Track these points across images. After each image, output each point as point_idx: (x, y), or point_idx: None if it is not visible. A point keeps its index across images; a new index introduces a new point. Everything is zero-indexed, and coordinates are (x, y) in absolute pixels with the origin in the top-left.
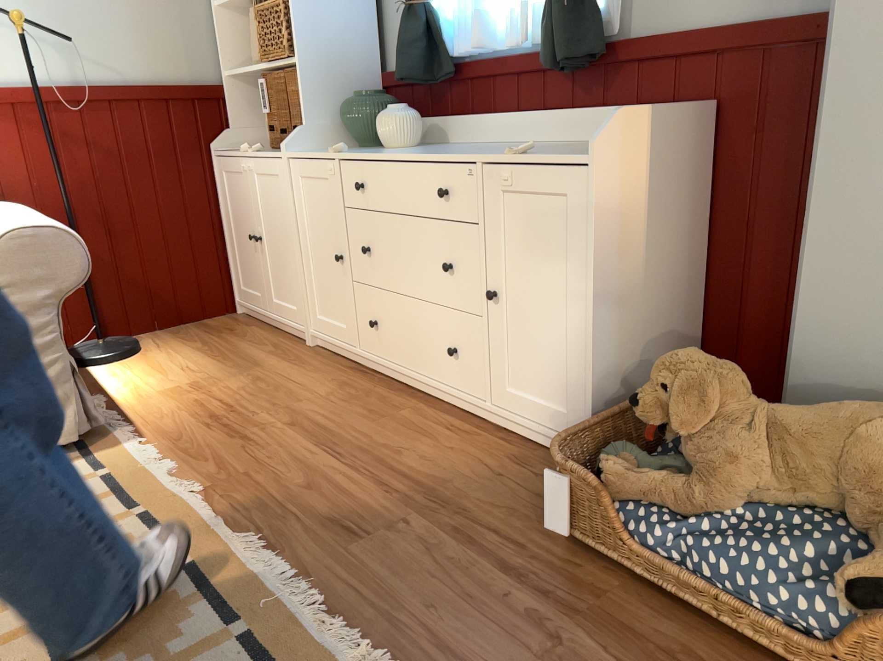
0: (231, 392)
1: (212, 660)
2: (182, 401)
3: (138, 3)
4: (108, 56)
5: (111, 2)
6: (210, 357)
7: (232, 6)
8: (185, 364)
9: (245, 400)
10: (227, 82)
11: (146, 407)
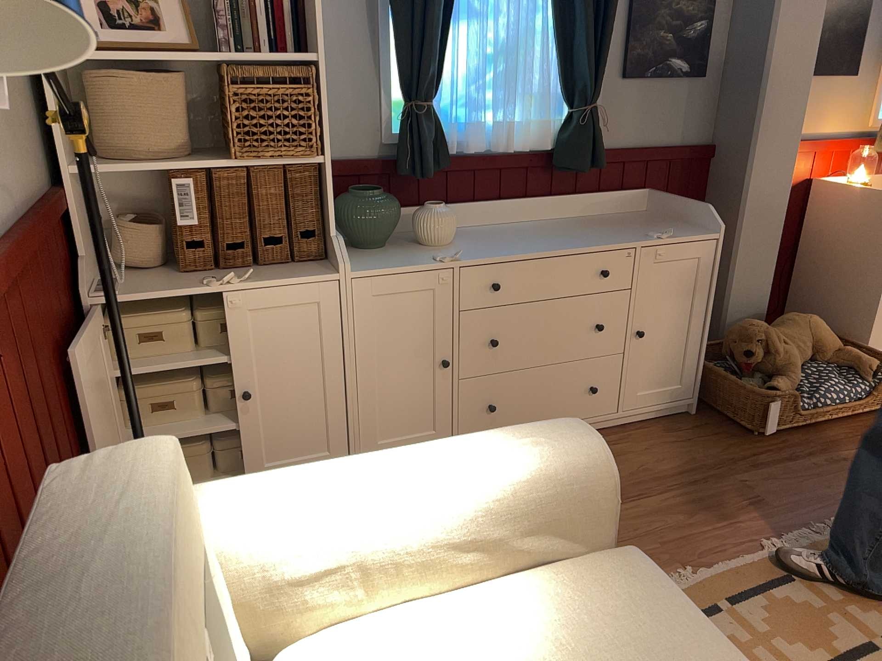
0: None
1: None
2: None
3: None
4: None
5: None
6: None
7: None
8: None
9: None
10: (70, 181)
11: None
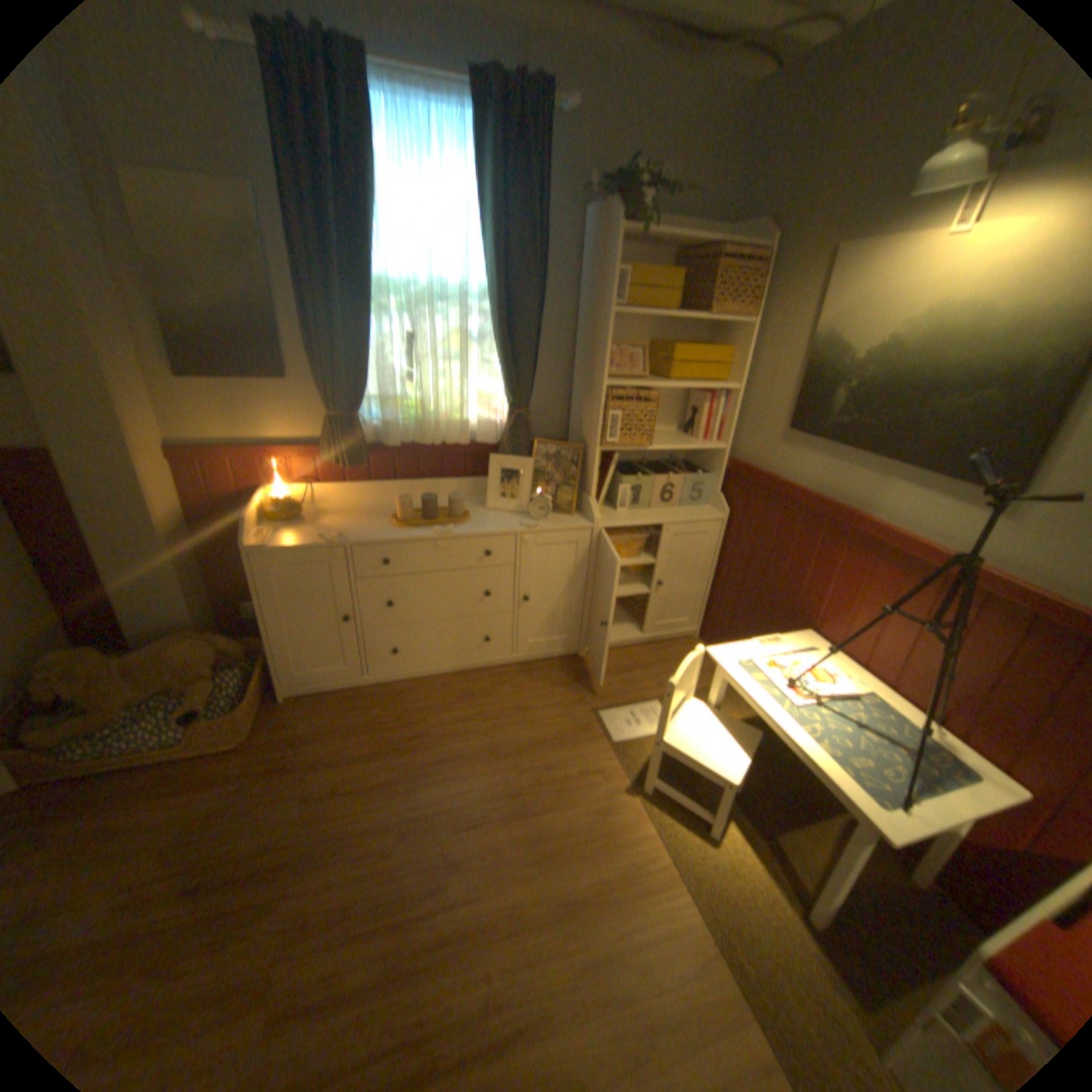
0: None
1: None
2: None
3: None
4: None
5: None
6: None
7: None
8: None
9: None
10: None
11: None
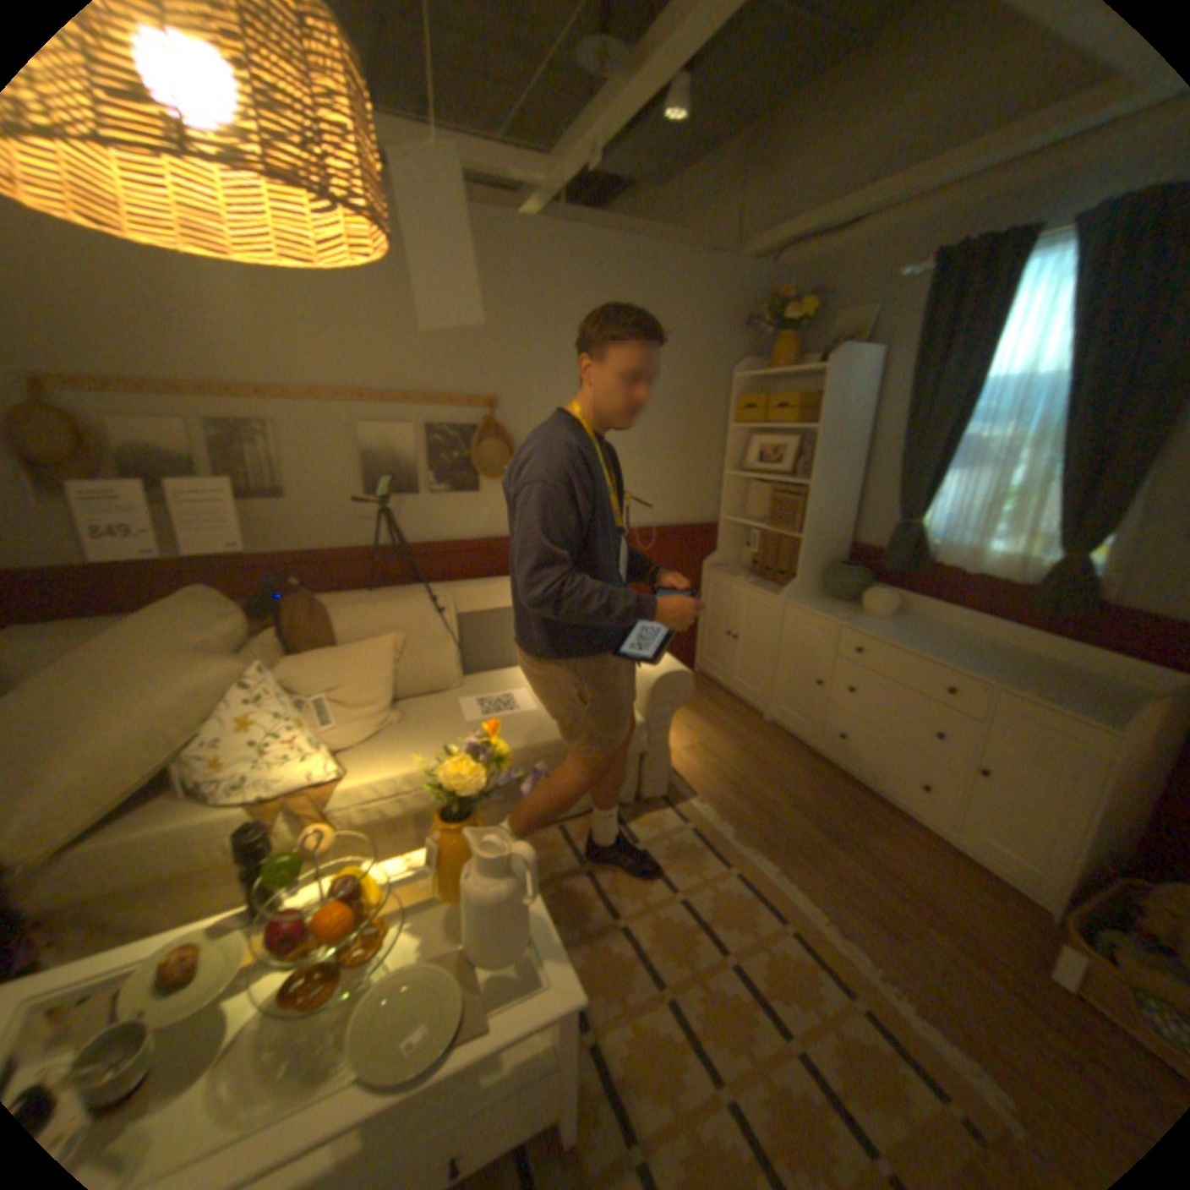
0: (733, 761)
1: (855, 1030)
2: (704, 763)
3: (681, 472)
4: (657, 506)
5: (667, 472)
6: (699, 718)
7: (736, 471)
8: (685, 722)
9: (747, 772)
10: (722, 520)
11: (681, 763)
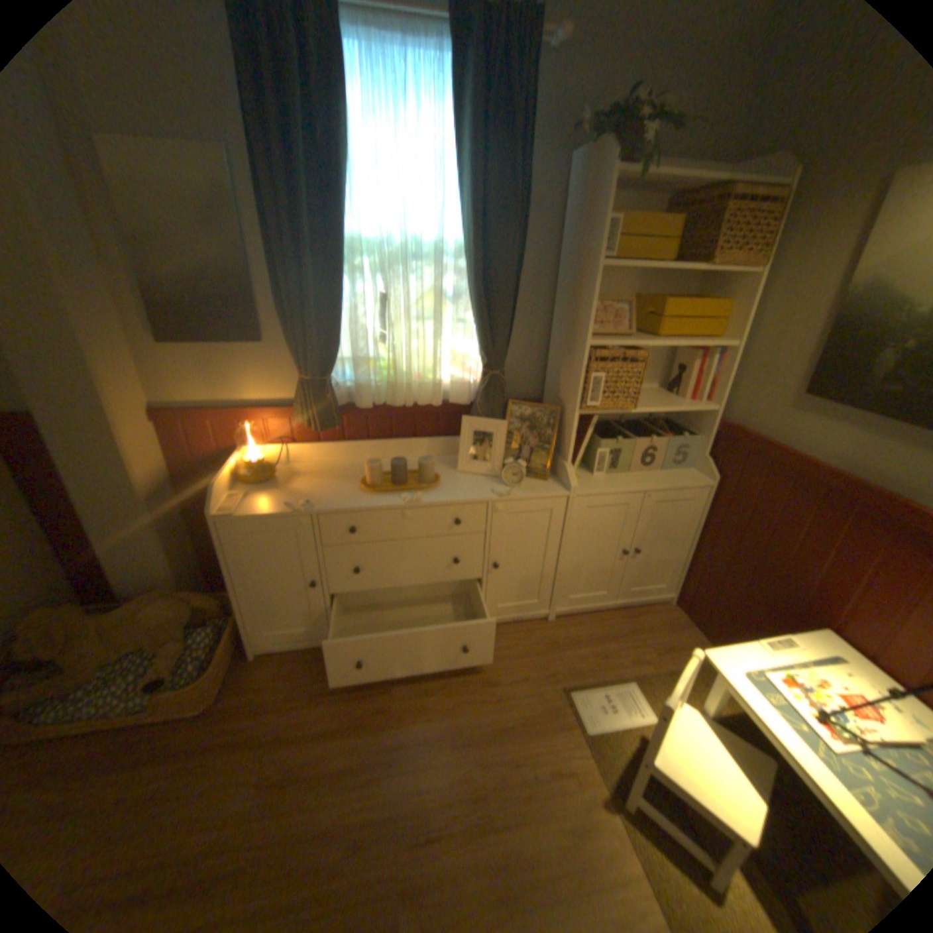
0: None
1: None
2: None
3: None
4: None
5: None
6: None
7: None
8: None
9: None
10: None
11: None
